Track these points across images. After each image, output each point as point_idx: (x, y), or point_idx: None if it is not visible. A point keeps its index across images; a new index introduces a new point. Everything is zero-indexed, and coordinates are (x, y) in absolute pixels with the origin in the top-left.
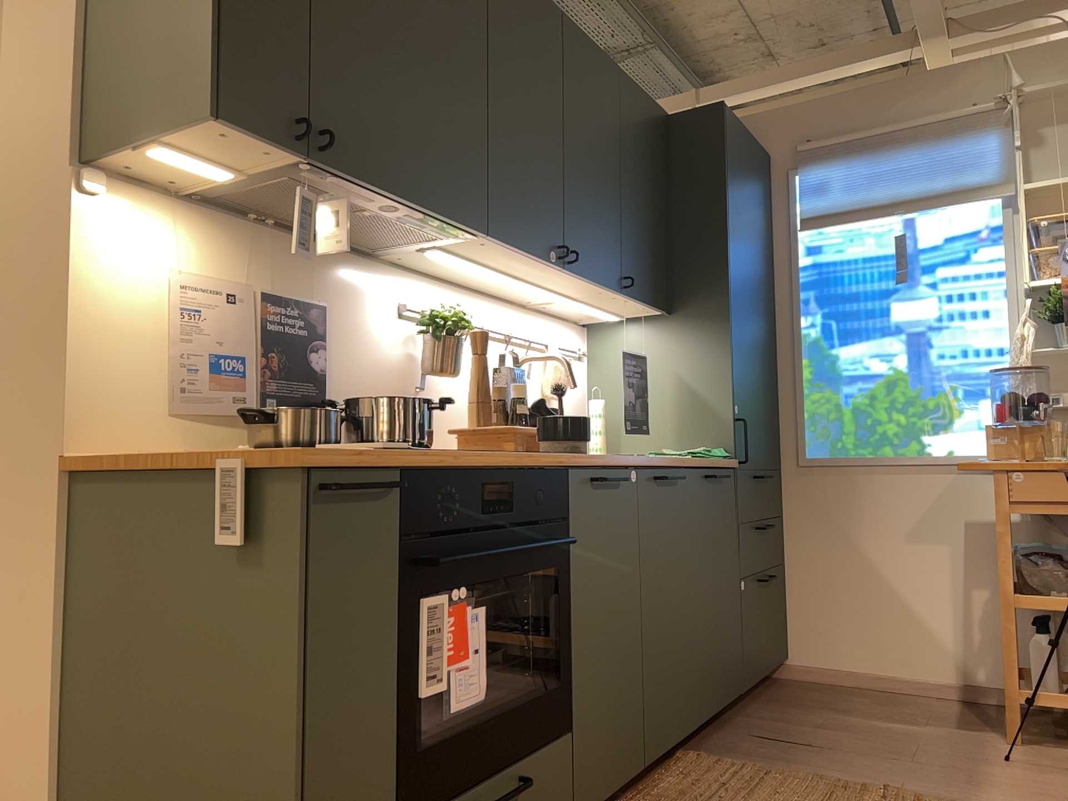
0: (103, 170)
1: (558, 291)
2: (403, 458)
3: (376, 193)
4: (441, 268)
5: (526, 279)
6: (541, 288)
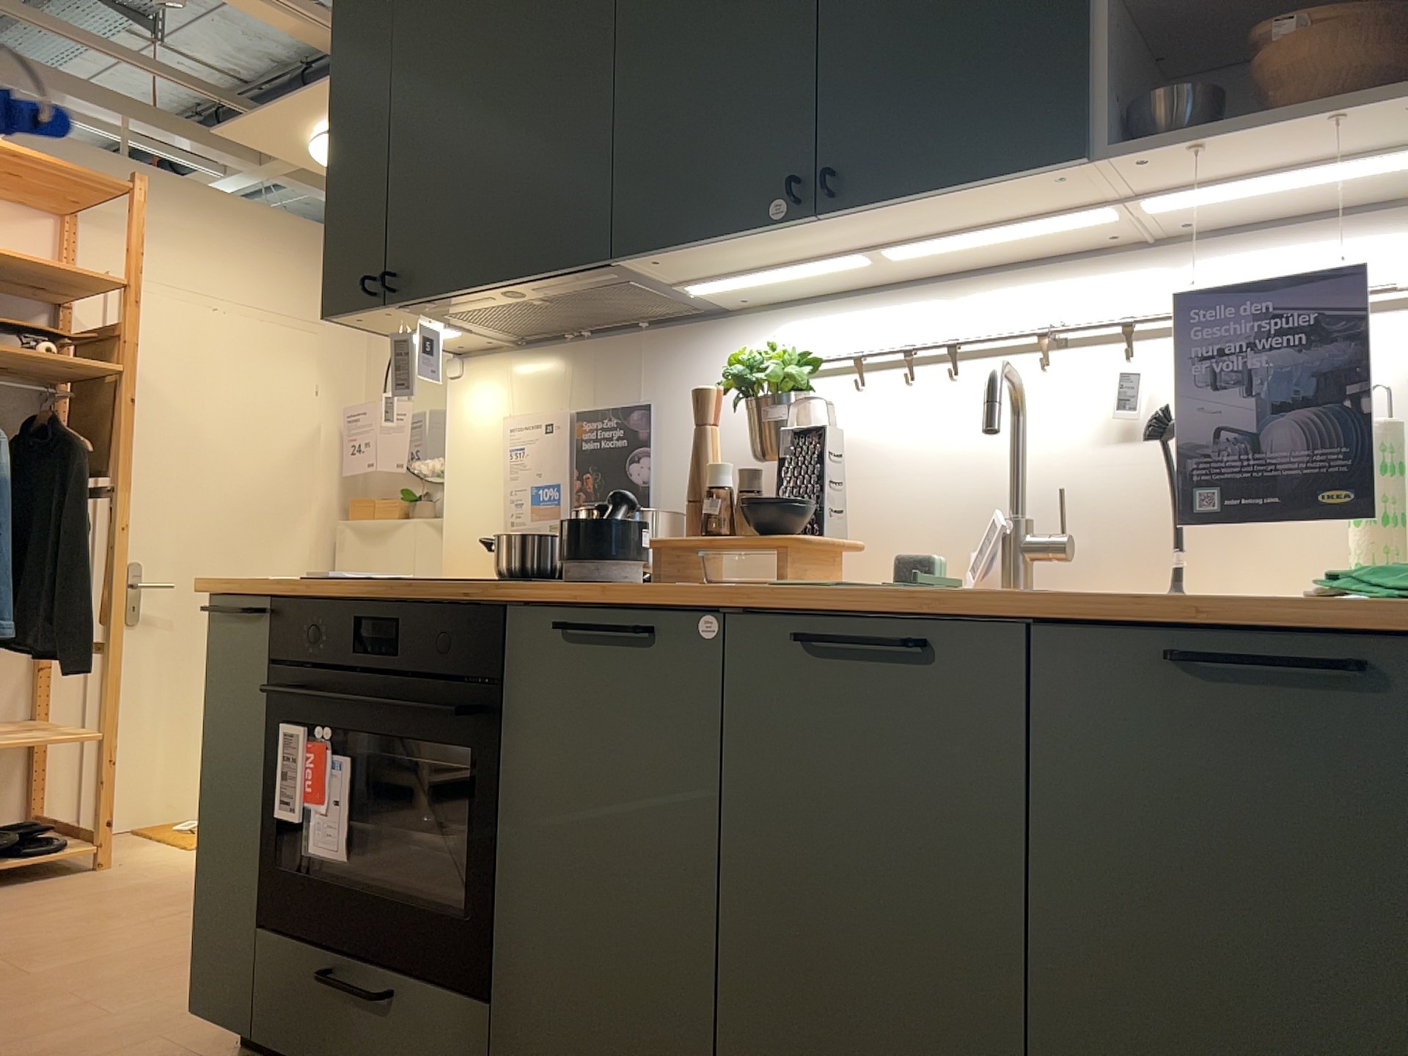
0: (467, 354)
1: (1022, 220)
2: (262, 586)
3: (469, 295)
4: (824, 283)
5: (897, 244)
6: (967, 236)
